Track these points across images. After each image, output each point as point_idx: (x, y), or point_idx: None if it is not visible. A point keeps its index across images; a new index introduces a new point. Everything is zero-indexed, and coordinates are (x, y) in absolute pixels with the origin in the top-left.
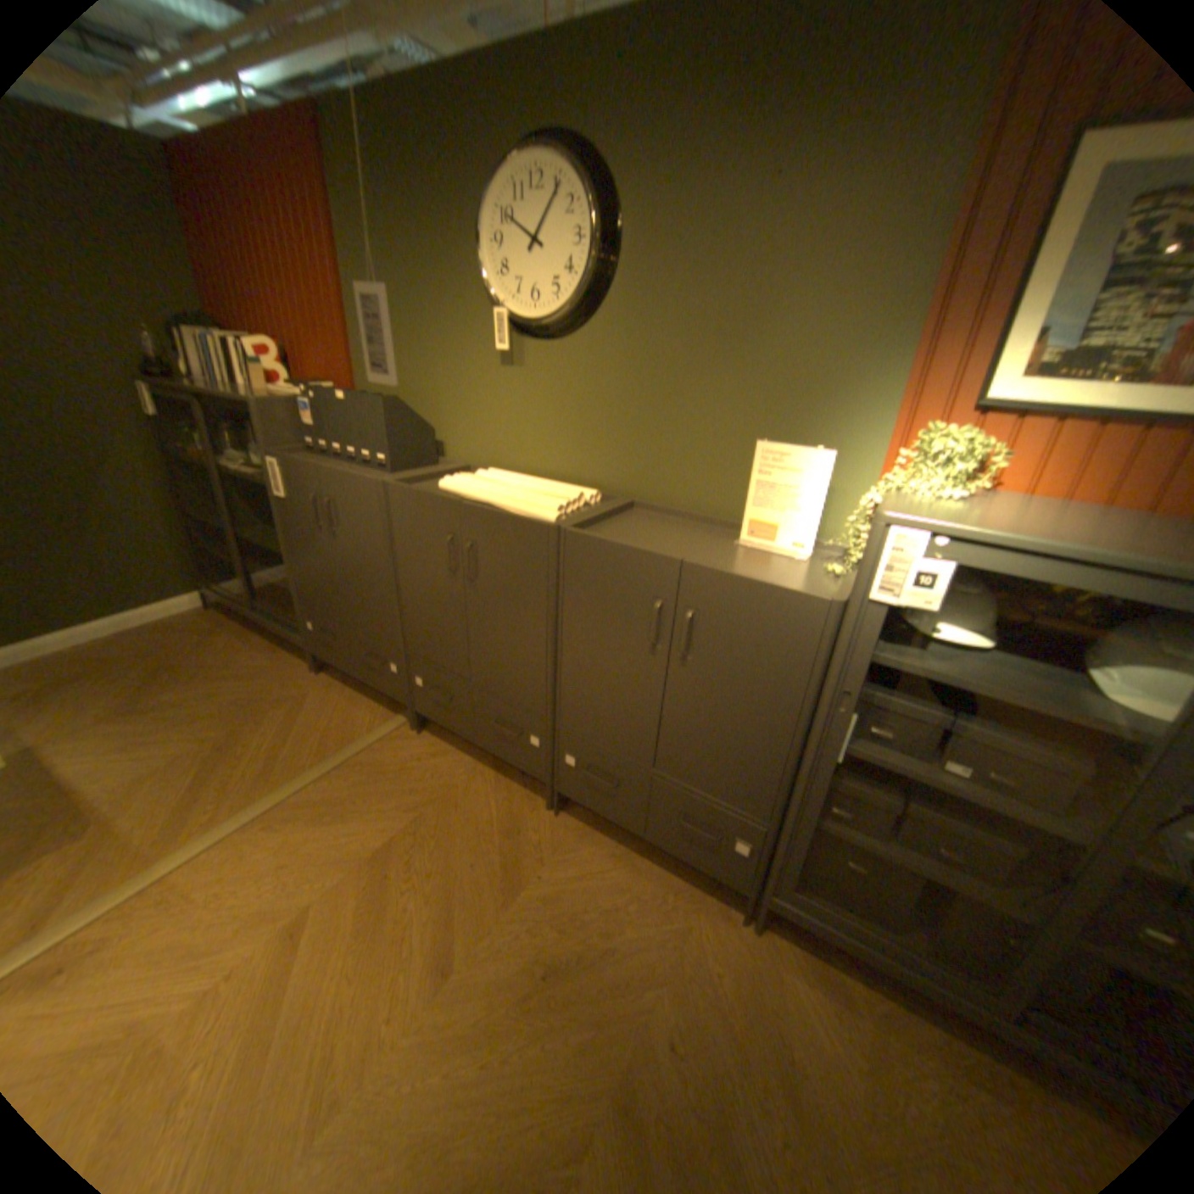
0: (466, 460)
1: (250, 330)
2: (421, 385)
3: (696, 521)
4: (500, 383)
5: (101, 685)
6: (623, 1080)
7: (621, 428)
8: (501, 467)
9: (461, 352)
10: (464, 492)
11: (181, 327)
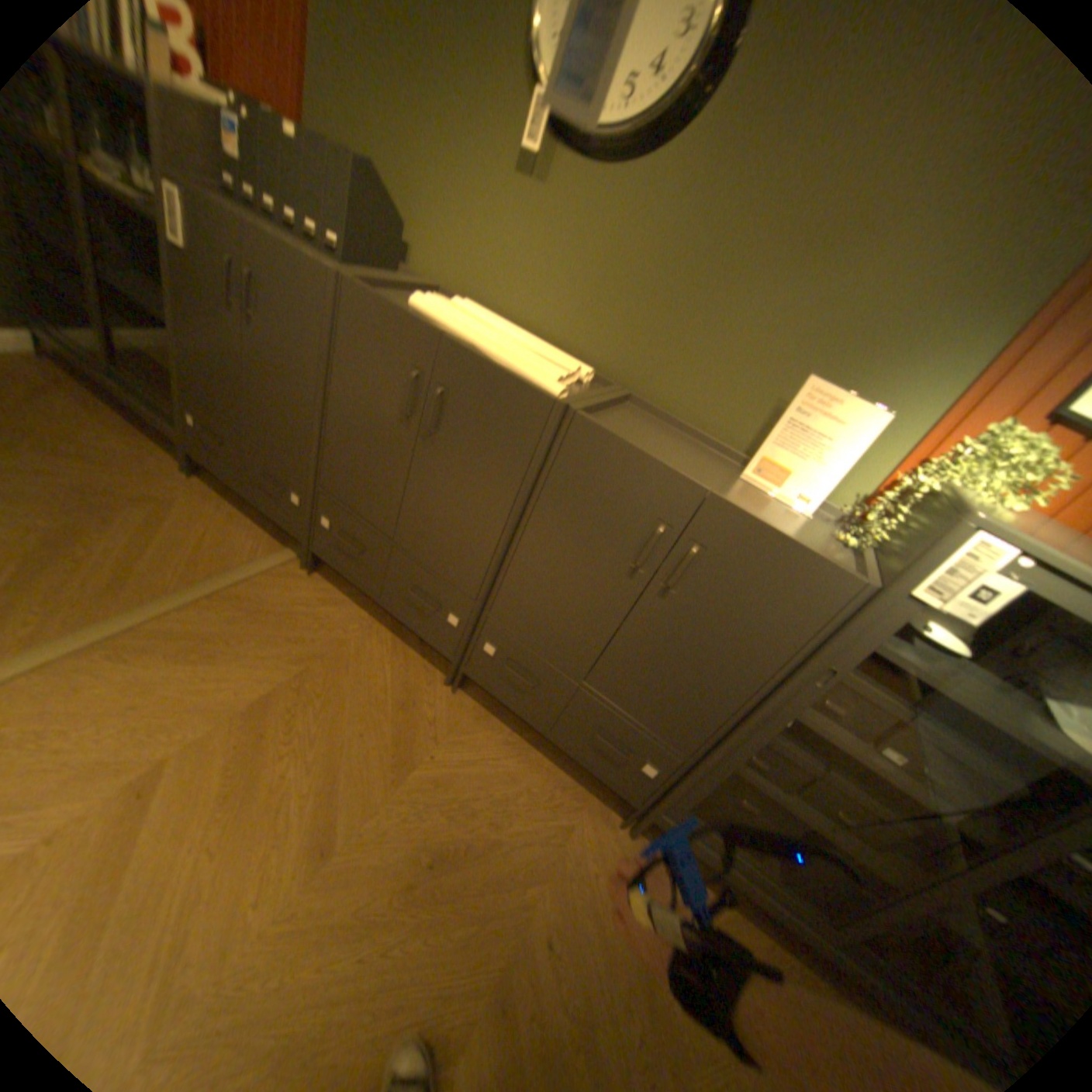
0: (435, 278)
1: None
2: (399, 157)
3: (696, 438)
4: (508, 194)
5: None
6: (502, 978)
7: (645, 304)
8: (477, 301)
9: (467, 132)
10: (445, 321)
11: None
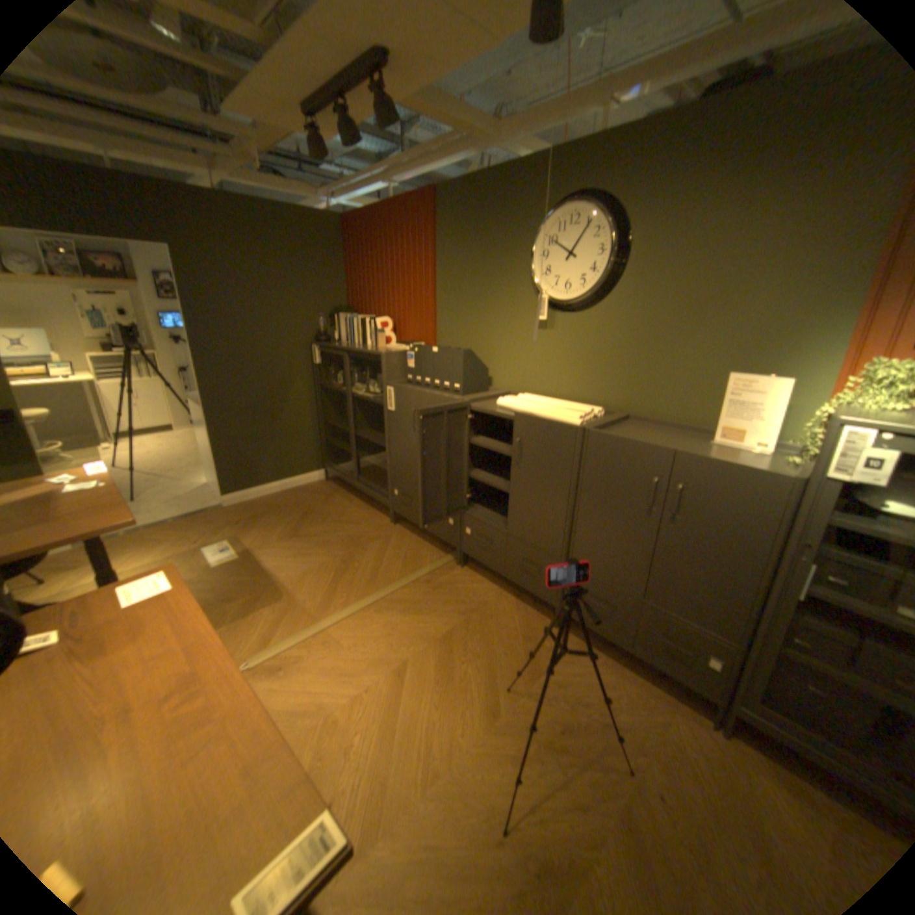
0: (507, 389)
1: (376, 315)
2: (481, 343)
3: (679, 428)
4: (536, 341)
5: (279, 520)
6: (629, 810)
7: (623, 367)
8: (531, 394)
9: (511, 323)
10: (515, 407)
11: (340, 315)
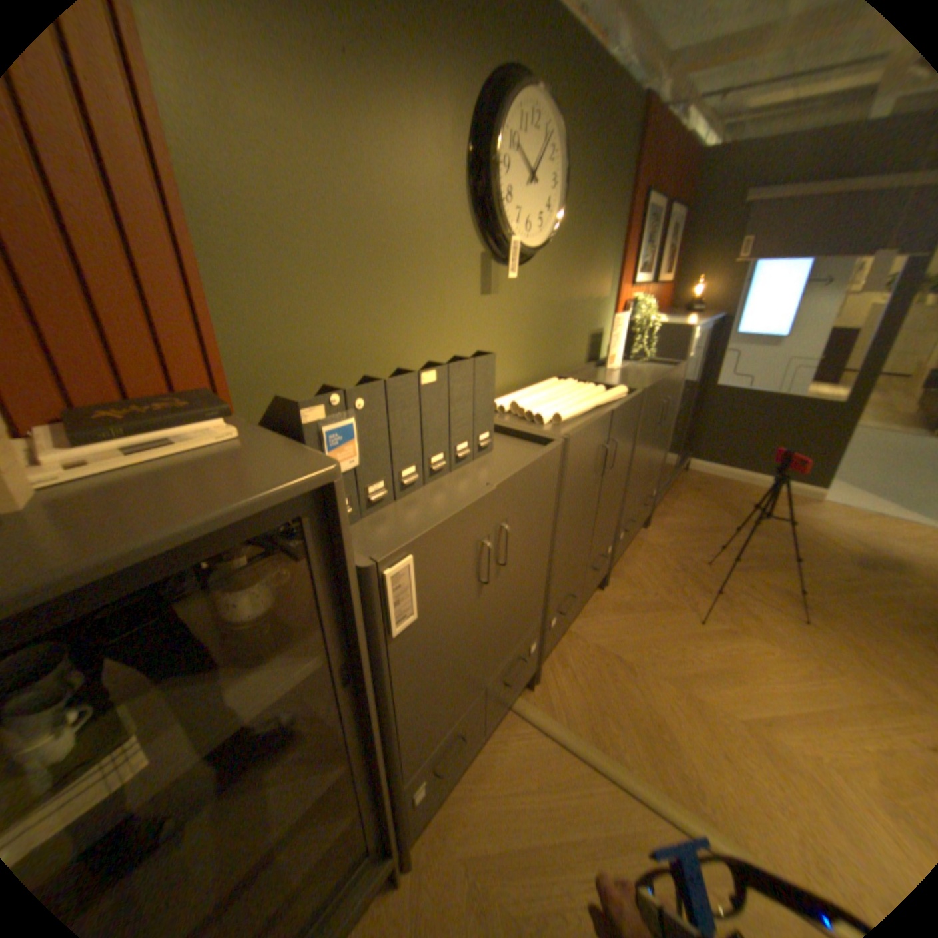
0: None
1: None
2: (387, 340)
3: (584, 371)
4: (480, 314)
5: None
6: (733, 570)
7: (550, 329)
8: None
9: (443, 286)
10: (582, 410)
11: None
